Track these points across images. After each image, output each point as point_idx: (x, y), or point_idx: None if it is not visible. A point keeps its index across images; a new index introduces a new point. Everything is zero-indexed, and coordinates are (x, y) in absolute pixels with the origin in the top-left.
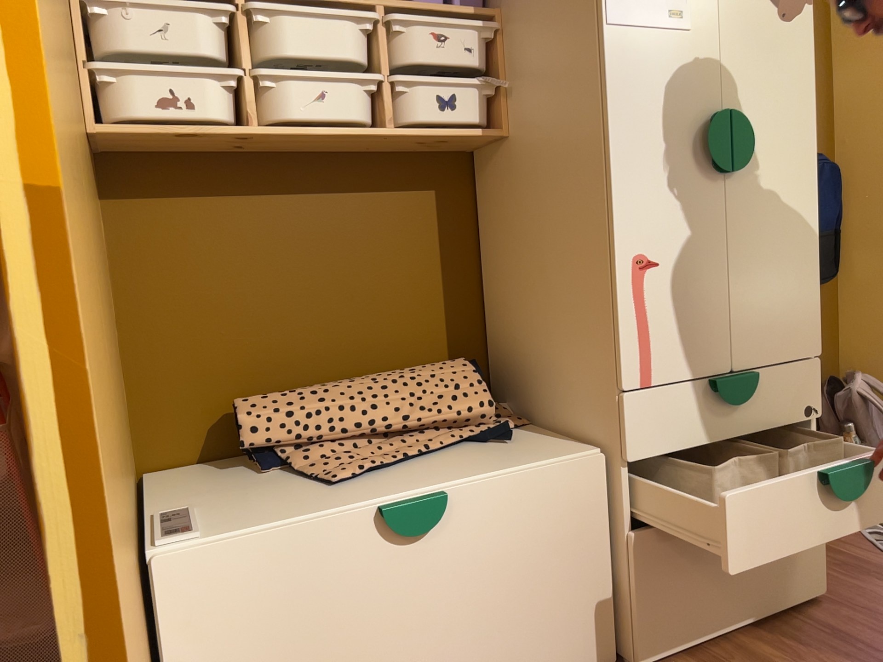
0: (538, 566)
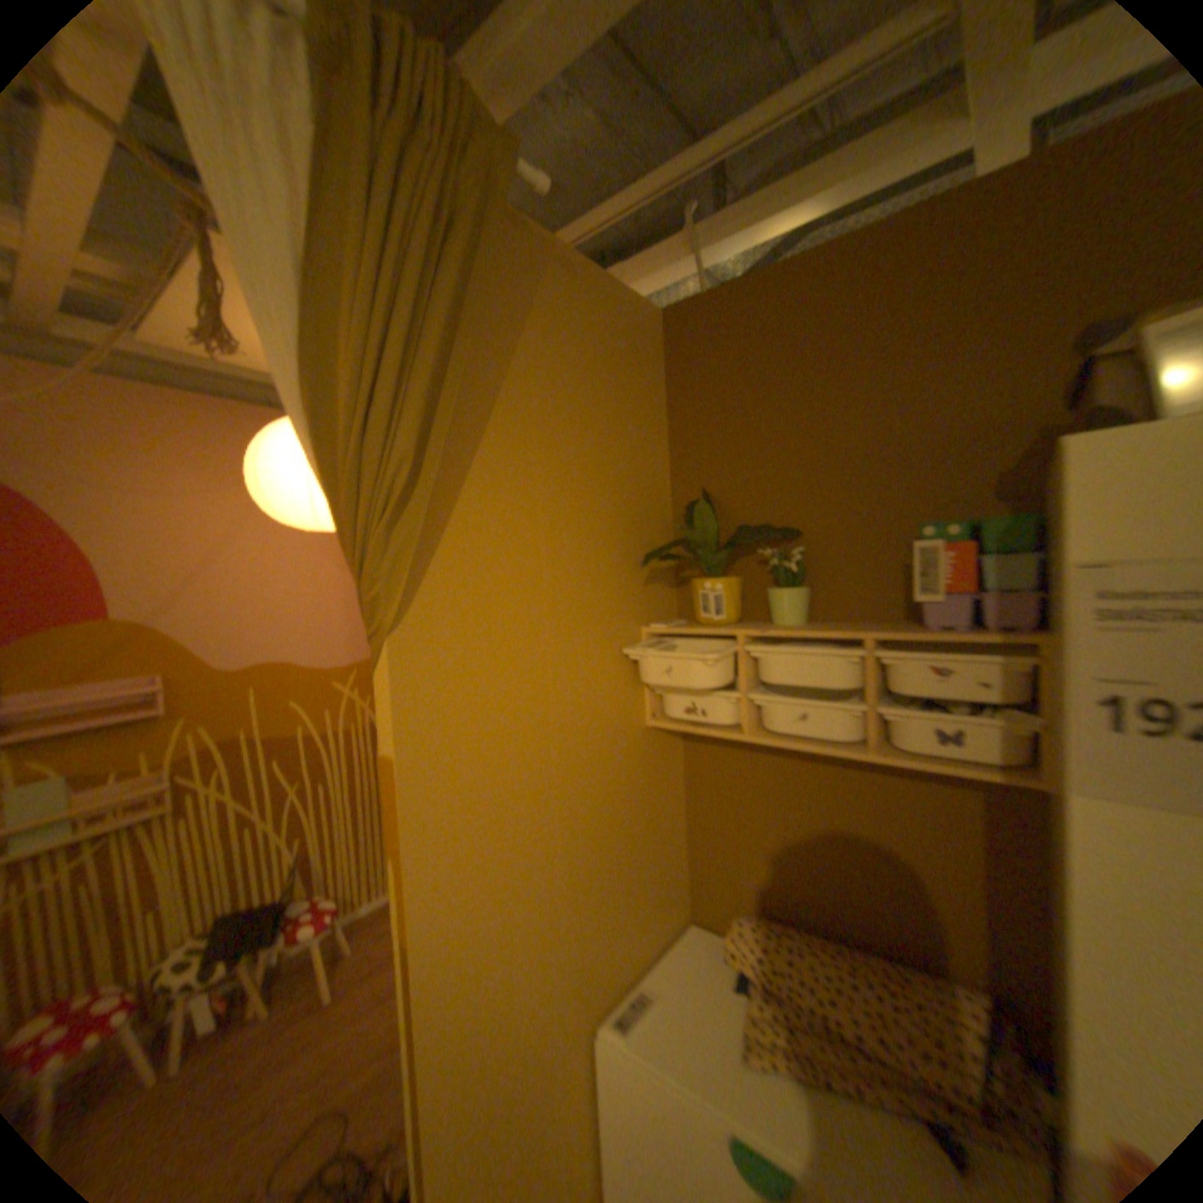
0: None
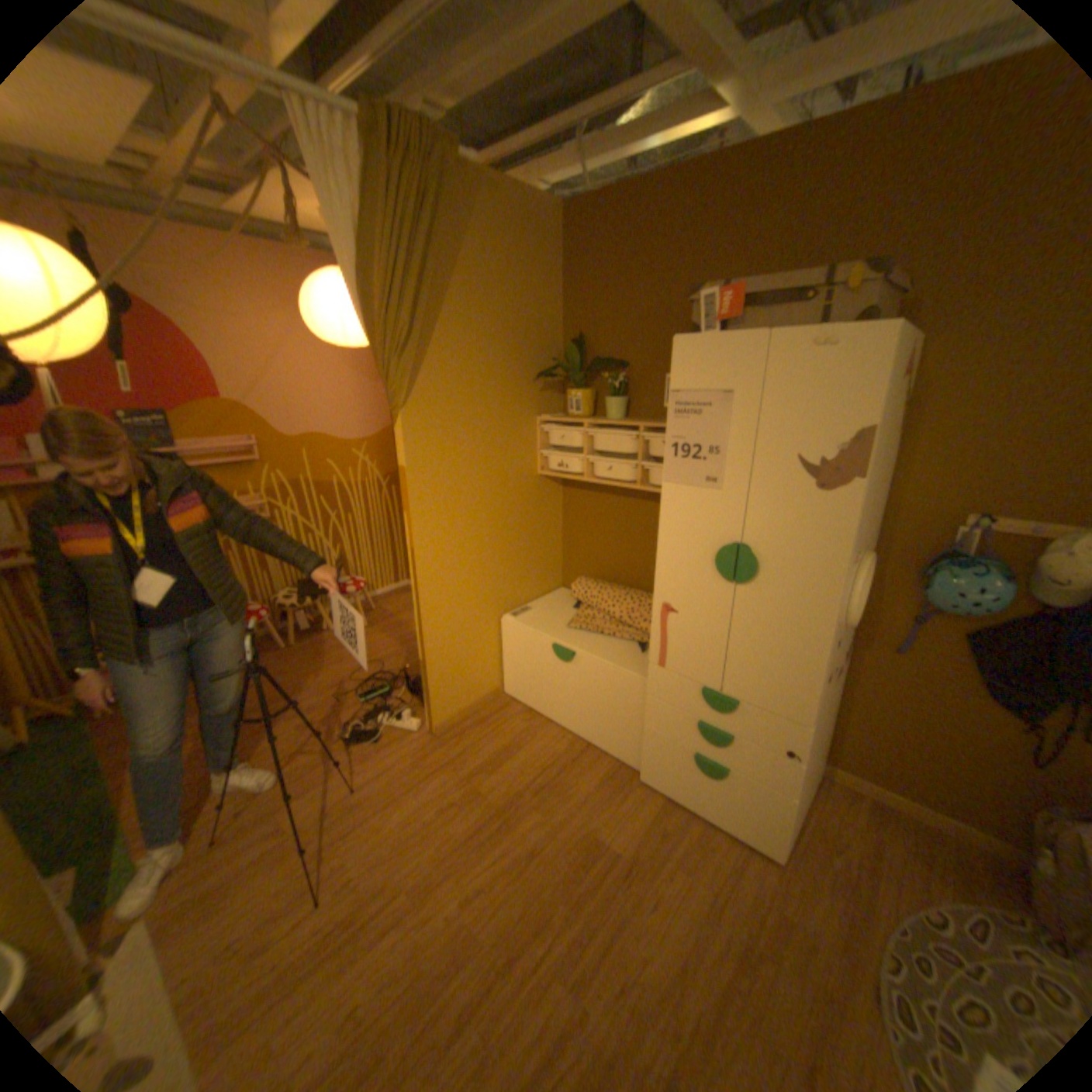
0: (609, 705)
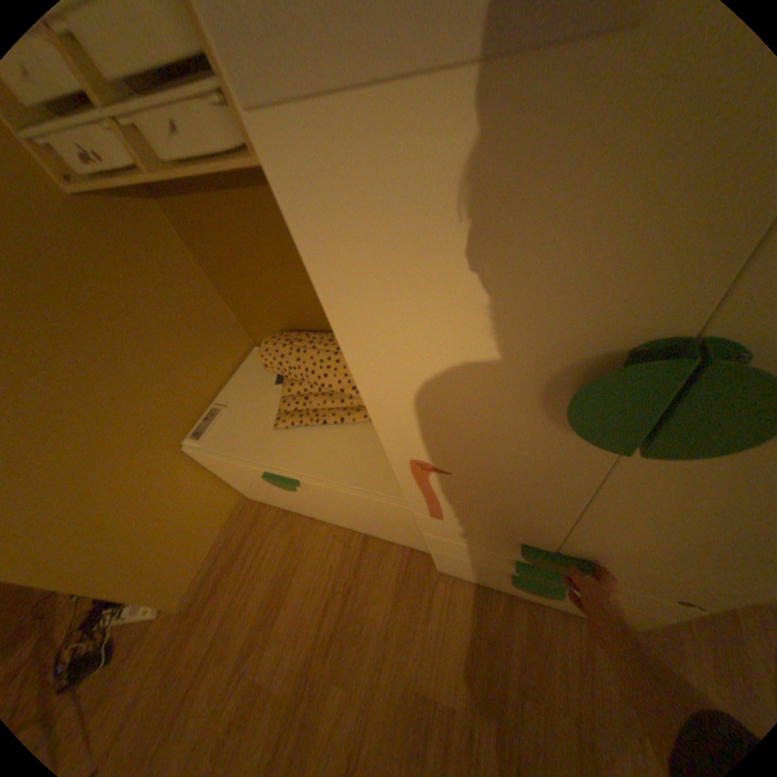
0: (372, 517)
